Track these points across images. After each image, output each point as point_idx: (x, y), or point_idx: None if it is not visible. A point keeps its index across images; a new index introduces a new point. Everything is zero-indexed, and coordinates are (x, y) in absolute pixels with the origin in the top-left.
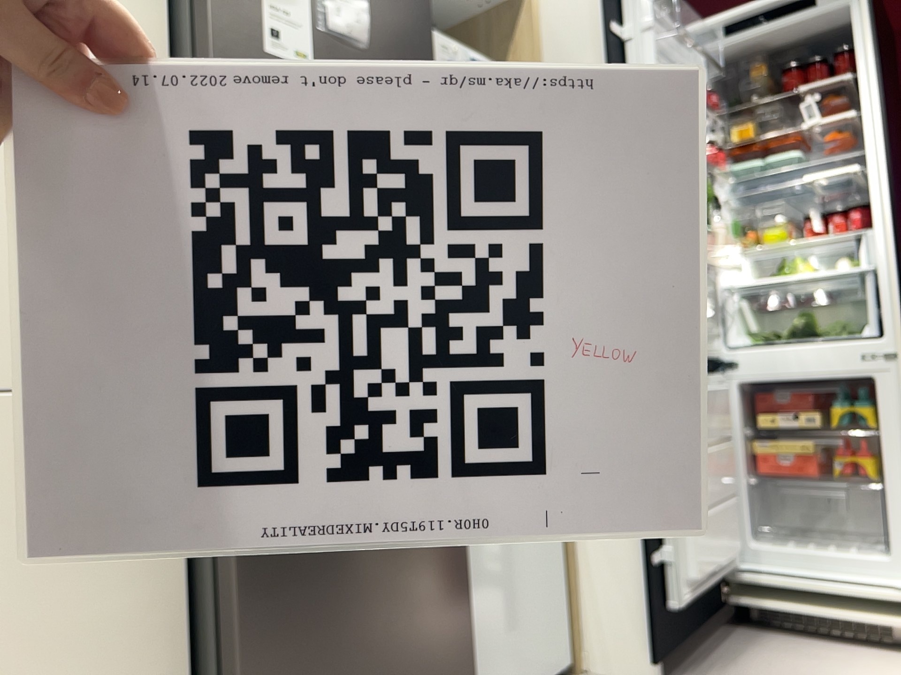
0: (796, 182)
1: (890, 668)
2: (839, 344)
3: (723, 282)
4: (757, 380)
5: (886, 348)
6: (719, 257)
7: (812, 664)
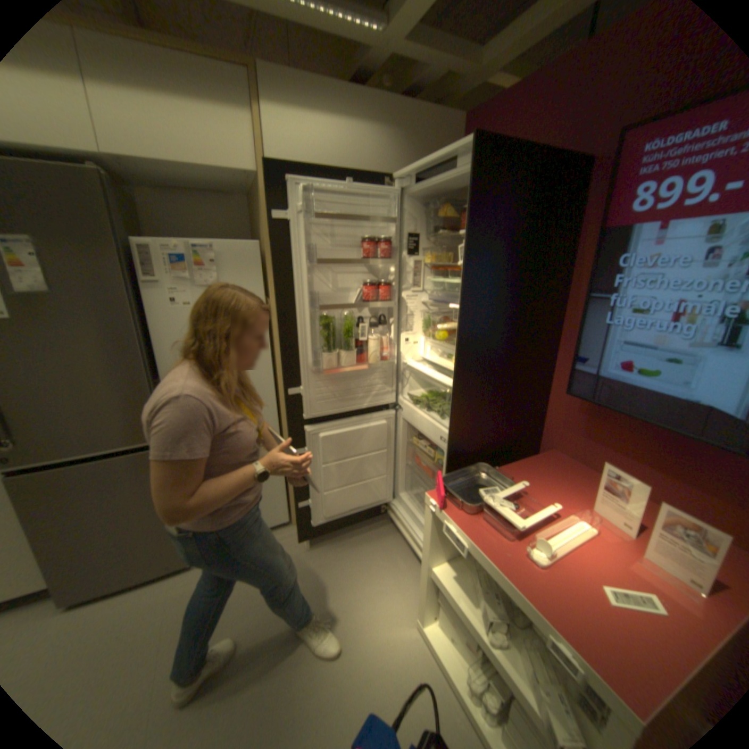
0: (455, 303)
1: (409, 587)
2: (441, 422)
3: (417, 354)
4: (407, 422)
5: (448, 440)
6: (403, 344)
7: (381, 566)
